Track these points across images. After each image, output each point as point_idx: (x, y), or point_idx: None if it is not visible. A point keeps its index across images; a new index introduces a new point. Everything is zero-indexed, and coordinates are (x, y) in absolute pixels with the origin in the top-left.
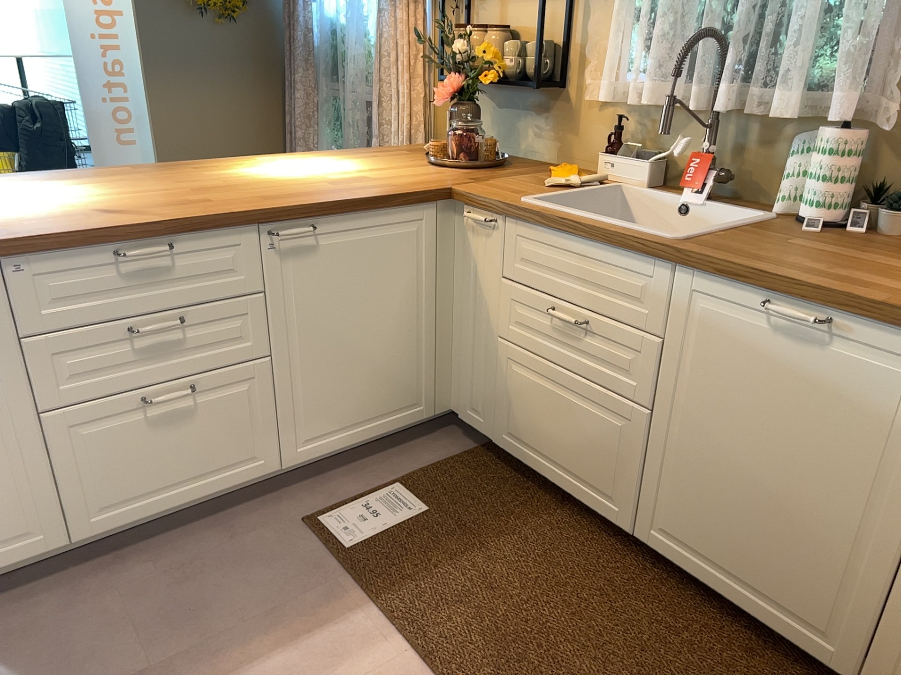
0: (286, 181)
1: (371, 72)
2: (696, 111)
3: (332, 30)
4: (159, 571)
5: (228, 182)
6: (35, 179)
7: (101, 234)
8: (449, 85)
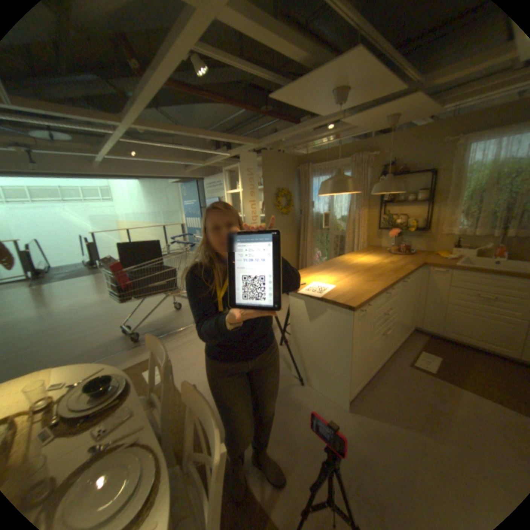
0: (376, 264)
1: (340, 226)
2: (490, 235)
3: (319, 215)
4: (390, 388)
5: (364, 267)
6: (311, 271)
7: (386, 288)
8: (396, 231)
